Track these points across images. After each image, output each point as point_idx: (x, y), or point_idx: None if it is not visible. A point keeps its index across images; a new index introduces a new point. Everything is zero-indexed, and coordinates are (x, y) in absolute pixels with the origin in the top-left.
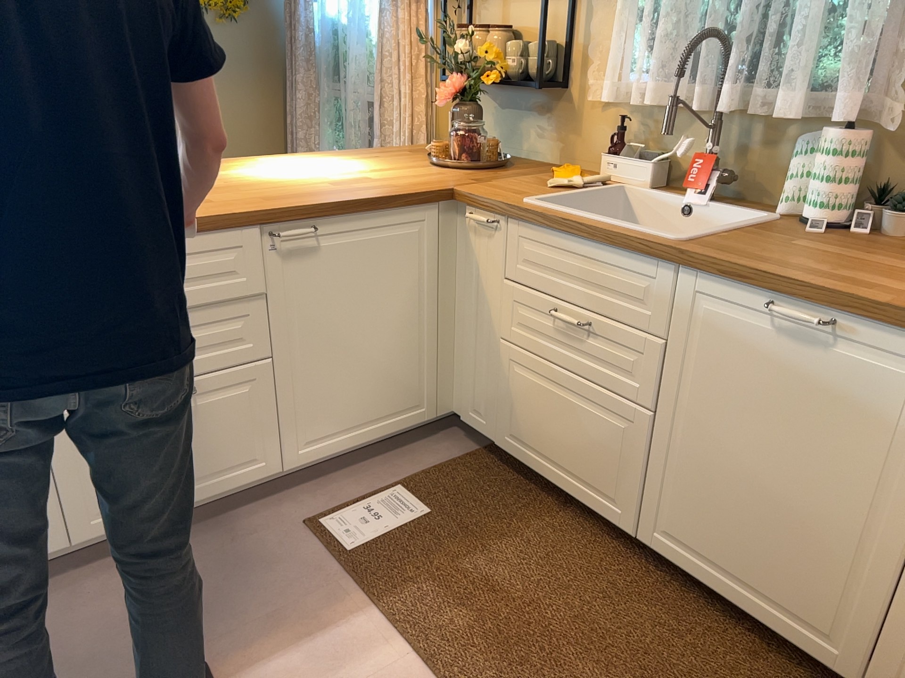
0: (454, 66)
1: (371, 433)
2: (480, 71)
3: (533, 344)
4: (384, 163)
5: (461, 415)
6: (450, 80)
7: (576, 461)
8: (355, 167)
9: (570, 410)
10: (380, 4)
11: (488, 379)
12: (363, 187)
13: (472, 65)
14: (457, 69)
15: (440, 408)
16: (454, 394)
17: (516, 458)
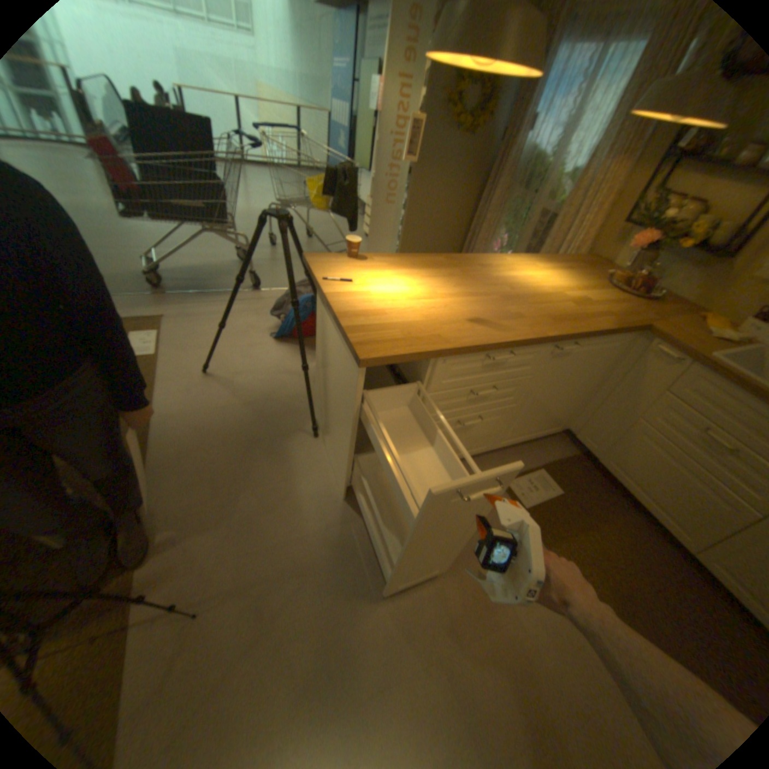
0: (658, 222)
1: (533, 437)
2: (679, 233)
3: (671, 435)
4: (583, 278)
5: (576, 434)
6: (647, 230)
7: (668, 502)
8: (570, 281)
9: (682, 480)
10: (592, 149)
11: (615, 431)
12: (597, 313)
13: (673, 226)
14: (654, 222)
15: (566, 427)
16: (578, 423)
17: (615, 476)
